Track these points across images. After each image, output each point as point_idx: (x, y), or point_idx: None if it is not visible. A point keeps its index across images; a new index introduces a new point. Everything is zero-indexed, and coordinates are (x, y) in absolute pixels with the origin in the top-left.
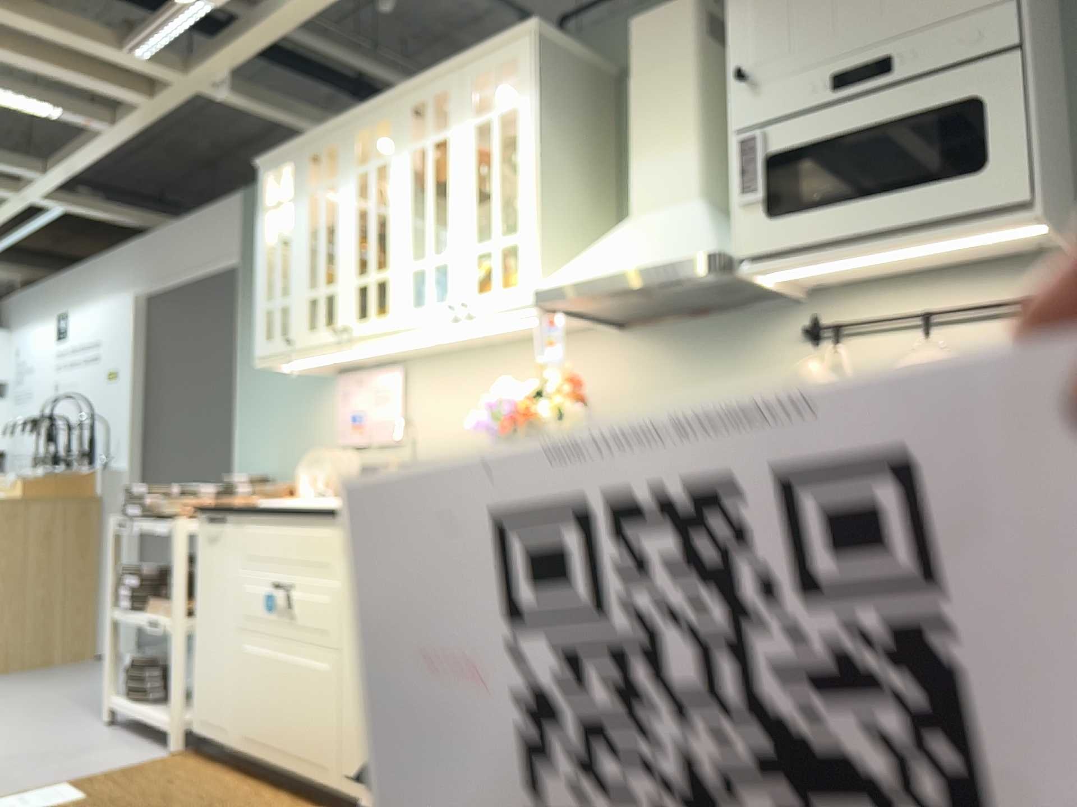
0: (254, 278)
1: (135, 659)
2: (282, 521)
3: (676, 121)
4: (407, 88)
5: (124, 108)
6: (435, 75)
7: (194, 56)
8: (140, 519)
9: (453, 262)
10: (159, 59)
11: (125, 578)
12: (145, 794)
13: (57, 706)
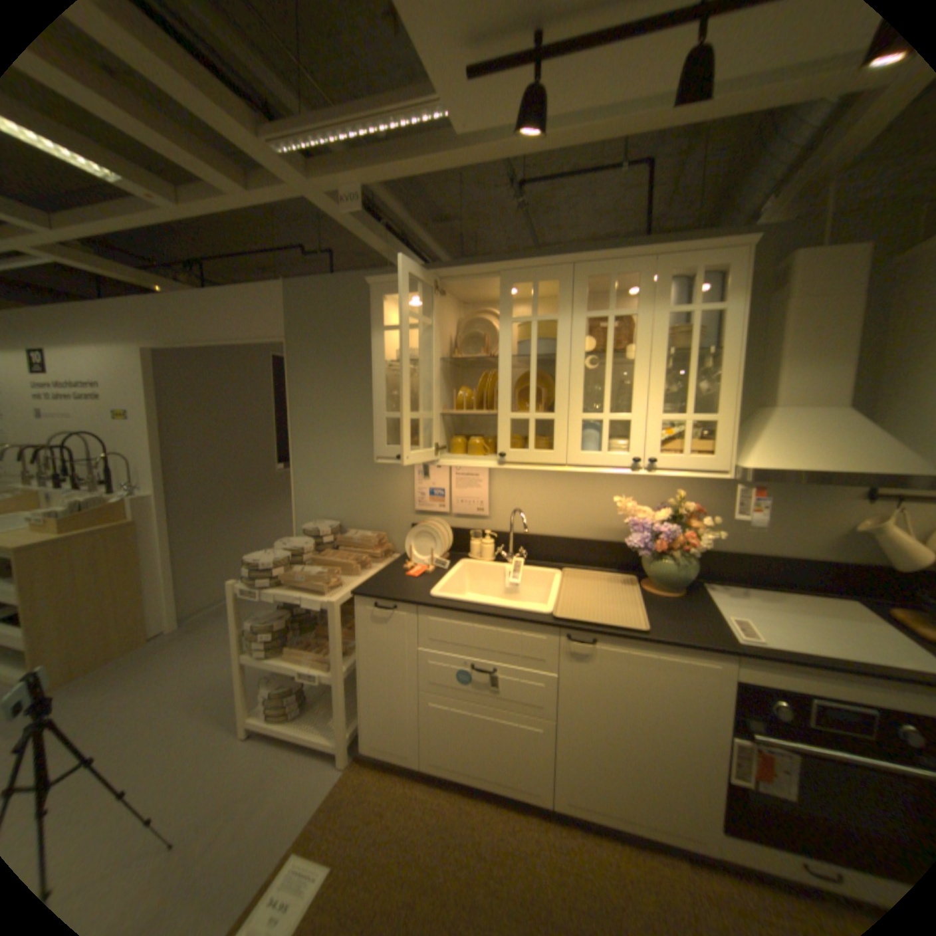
0: (304, 362)
1: (270, 691)
2: (480, 621)
3: (840, 344)
4: (587, 258)
5: (191, 187)
6: (626, 254)
7: (319, 159)
8: (264, 586)
9: (637, 423)
10: (286, 155)
11: (258, 636)
12: (376, 840)
13: (171, 722)
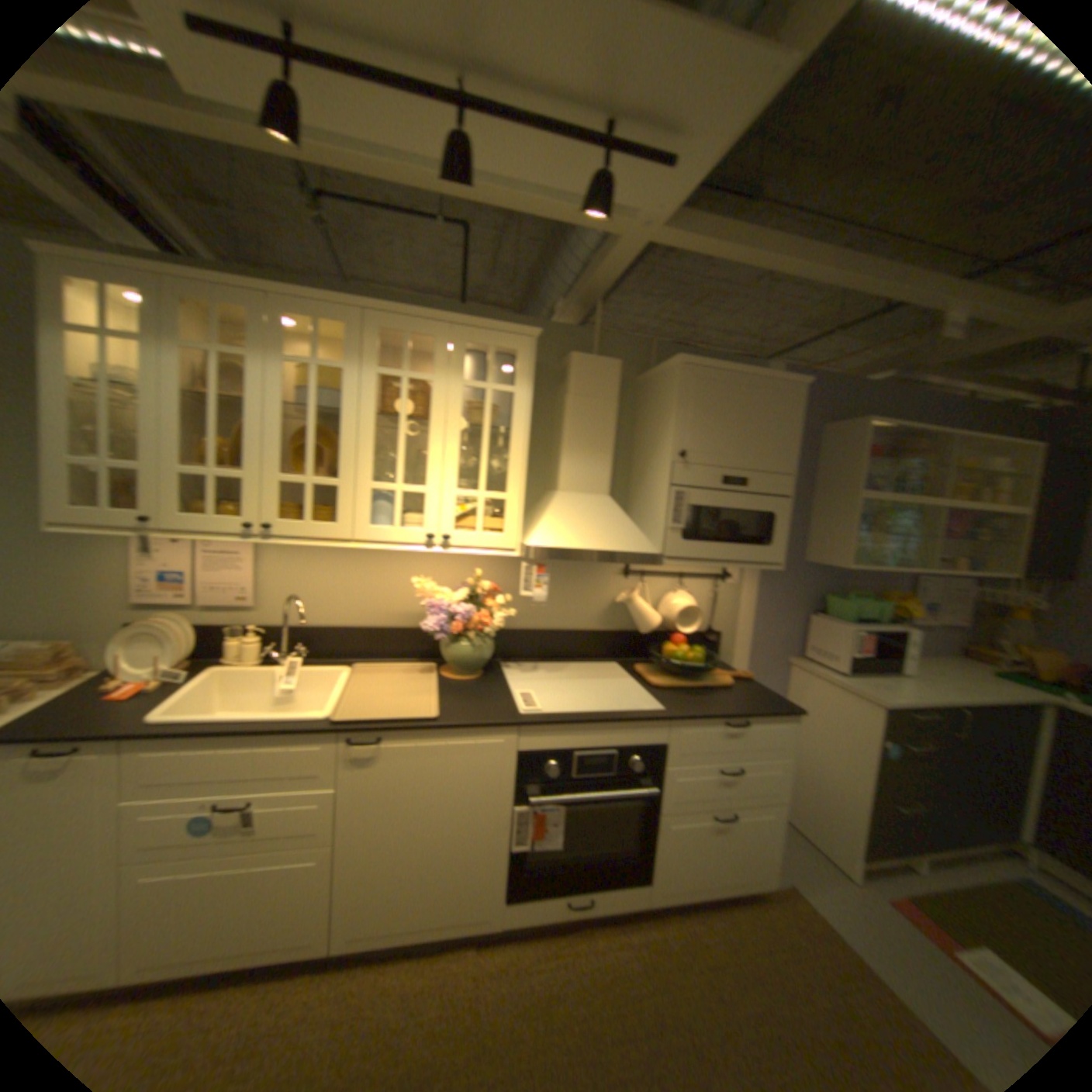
0: None
1: None
2: (225, 743)
3: (600, 441)
4: (376, 306)
5: None
6: (419, 313)
7: None
8: None
9: (429, 496)
10: None
11: None
12: None
13: None
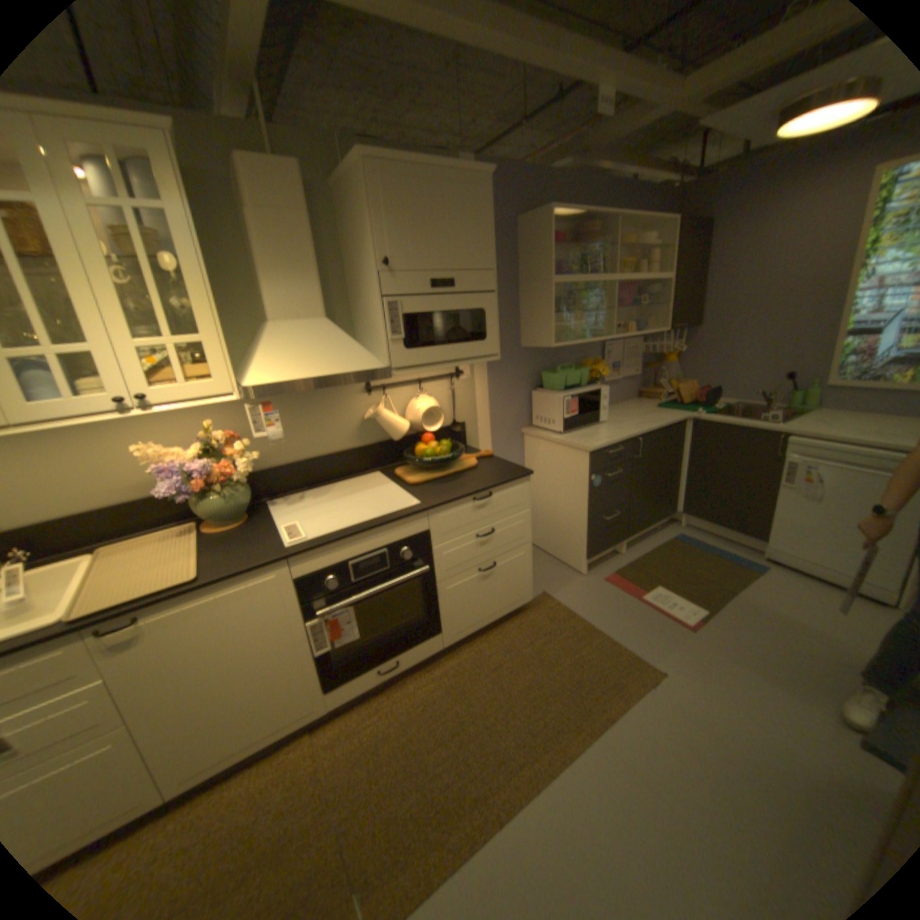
0: None
1: None
2: None
3: (300, 258)
4: None
5: None
6: None
7: None
8: None
9: (100, 353)
10: None
11: None
12: None
13: None
